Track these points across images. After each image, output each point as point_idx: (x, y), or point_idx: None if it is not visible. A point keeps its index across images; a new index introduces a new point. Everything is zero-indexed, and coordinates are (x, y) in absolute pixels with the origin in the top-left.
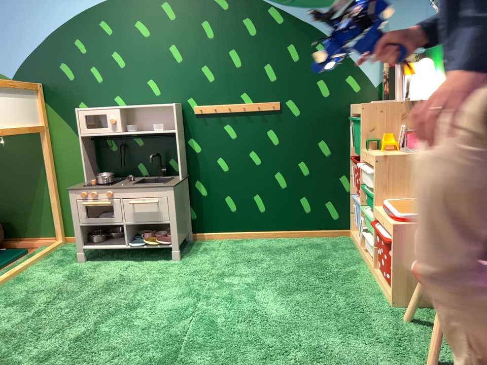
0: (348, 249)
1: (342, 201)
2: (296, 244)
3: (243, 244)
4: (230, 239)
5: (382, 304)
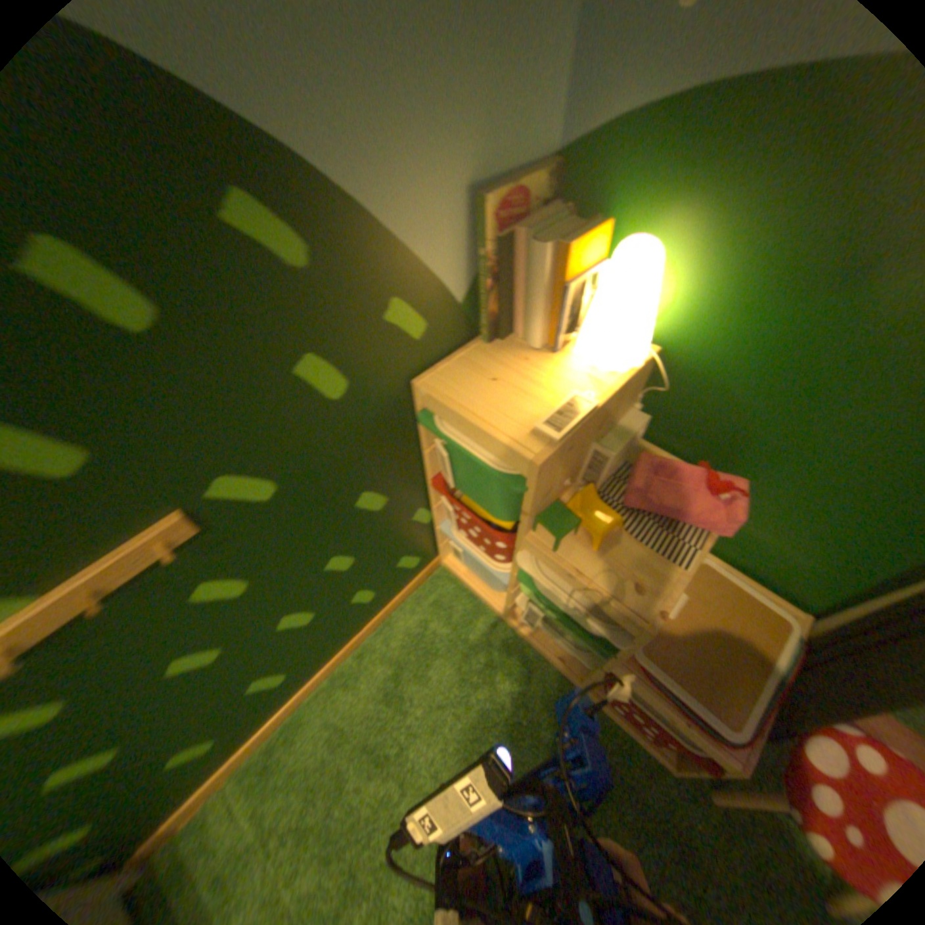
0: (481, 613)
1: (429, 537)
2: (391, 660)
3: (296, 754)
4: (246, 756)
5: (664, 776)
